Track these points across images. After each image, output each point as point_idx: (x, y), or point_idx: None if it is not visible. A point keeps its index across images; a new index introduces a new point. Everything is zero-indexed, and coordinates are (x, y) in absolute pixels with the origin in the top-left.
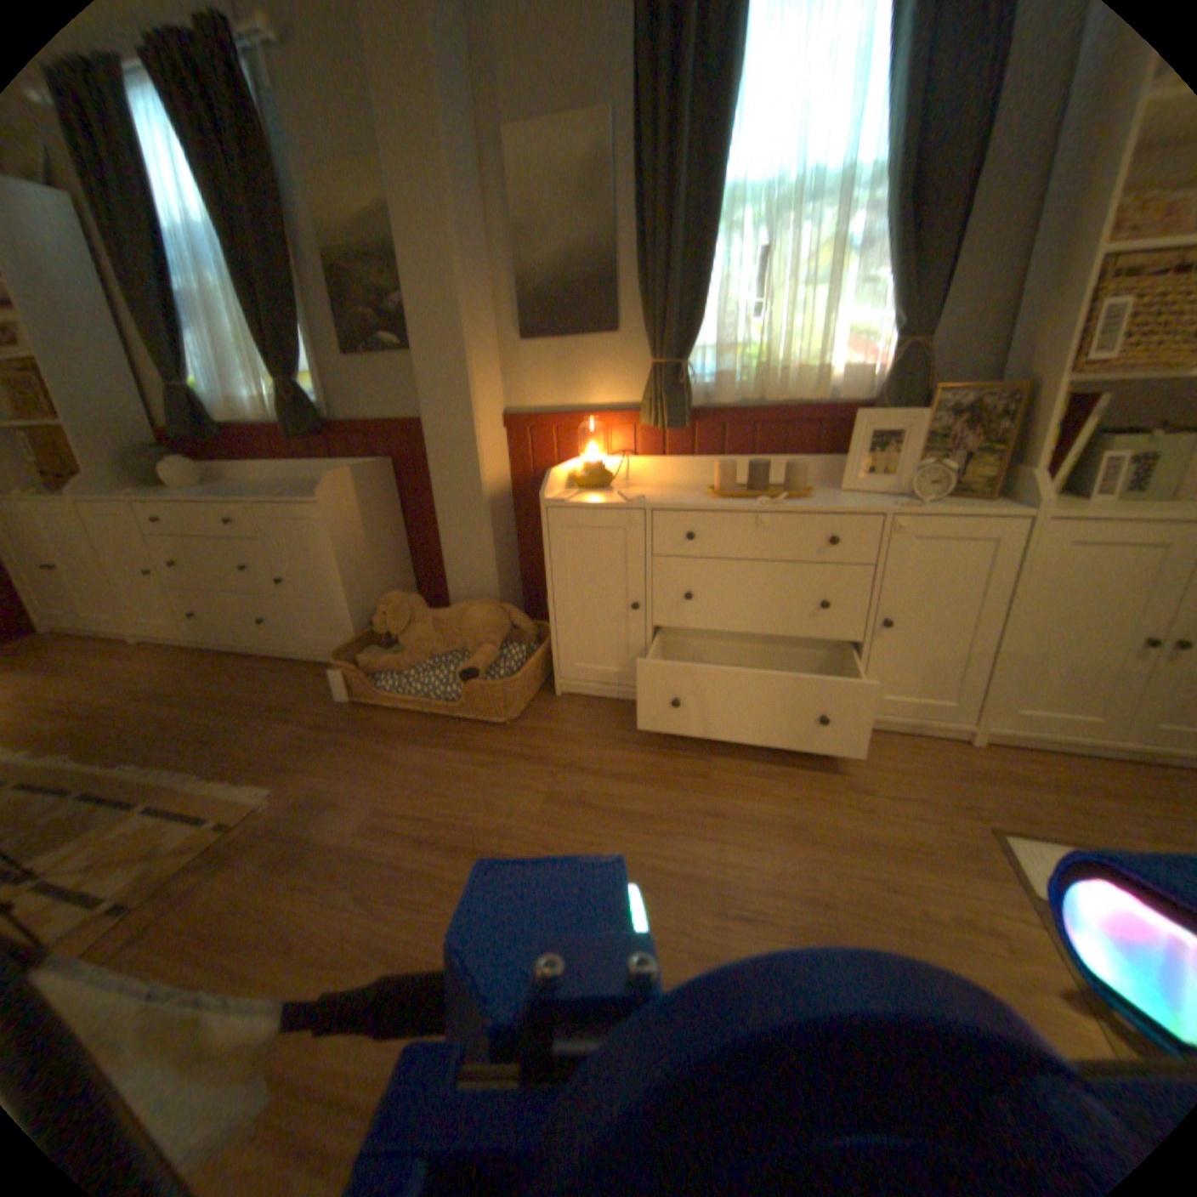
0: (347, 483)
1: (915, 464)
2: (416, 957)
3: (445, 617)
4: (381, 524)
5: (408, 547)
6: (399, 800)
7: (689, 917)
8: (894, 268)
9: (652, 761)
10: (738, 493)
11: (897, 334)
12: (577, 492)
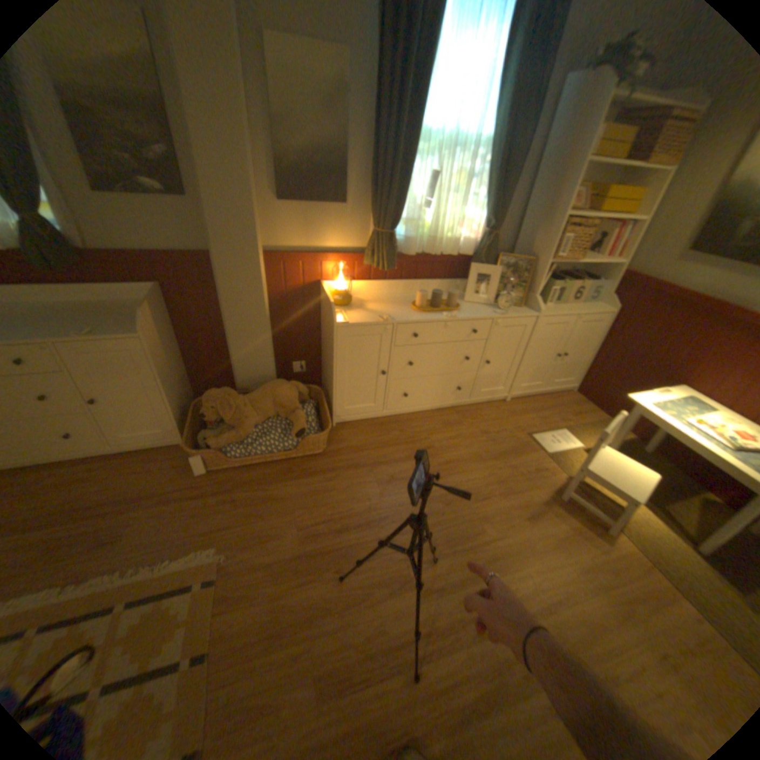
0: (147, 314)
1: (494, 292)
2: (386, 578)
3: (256, 399)
4: (165, 337)
5: (177, 348)
6: (302, 517)
7: (467, 507)
8: (489, 197)
9: (405, 447)
10: (425, 308)
11: (484, 227)
12: (341, 312)
